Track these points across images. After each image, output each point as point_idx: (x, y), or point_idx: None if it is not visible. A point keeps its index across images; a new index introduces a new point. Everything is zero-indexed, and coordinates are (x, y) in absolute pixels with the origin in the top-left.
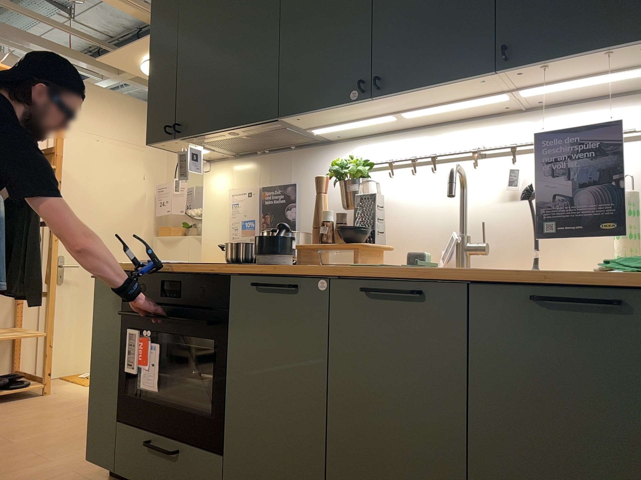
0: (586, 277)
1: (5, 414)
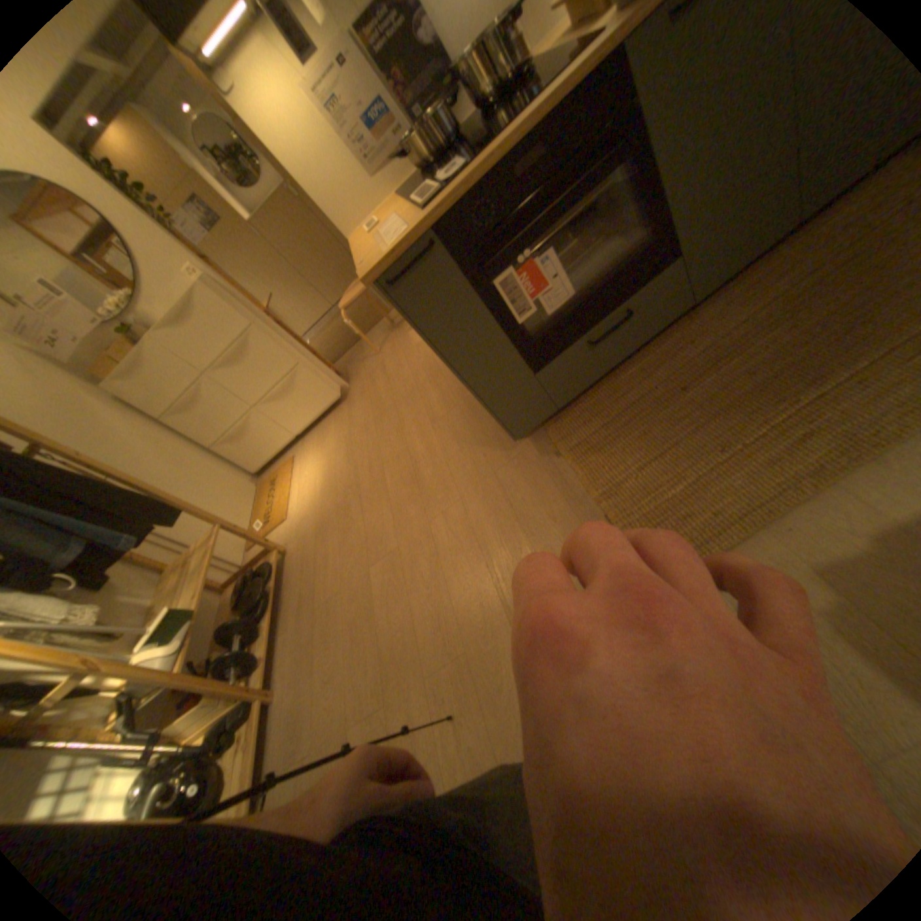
0: None
1: (315, 574)
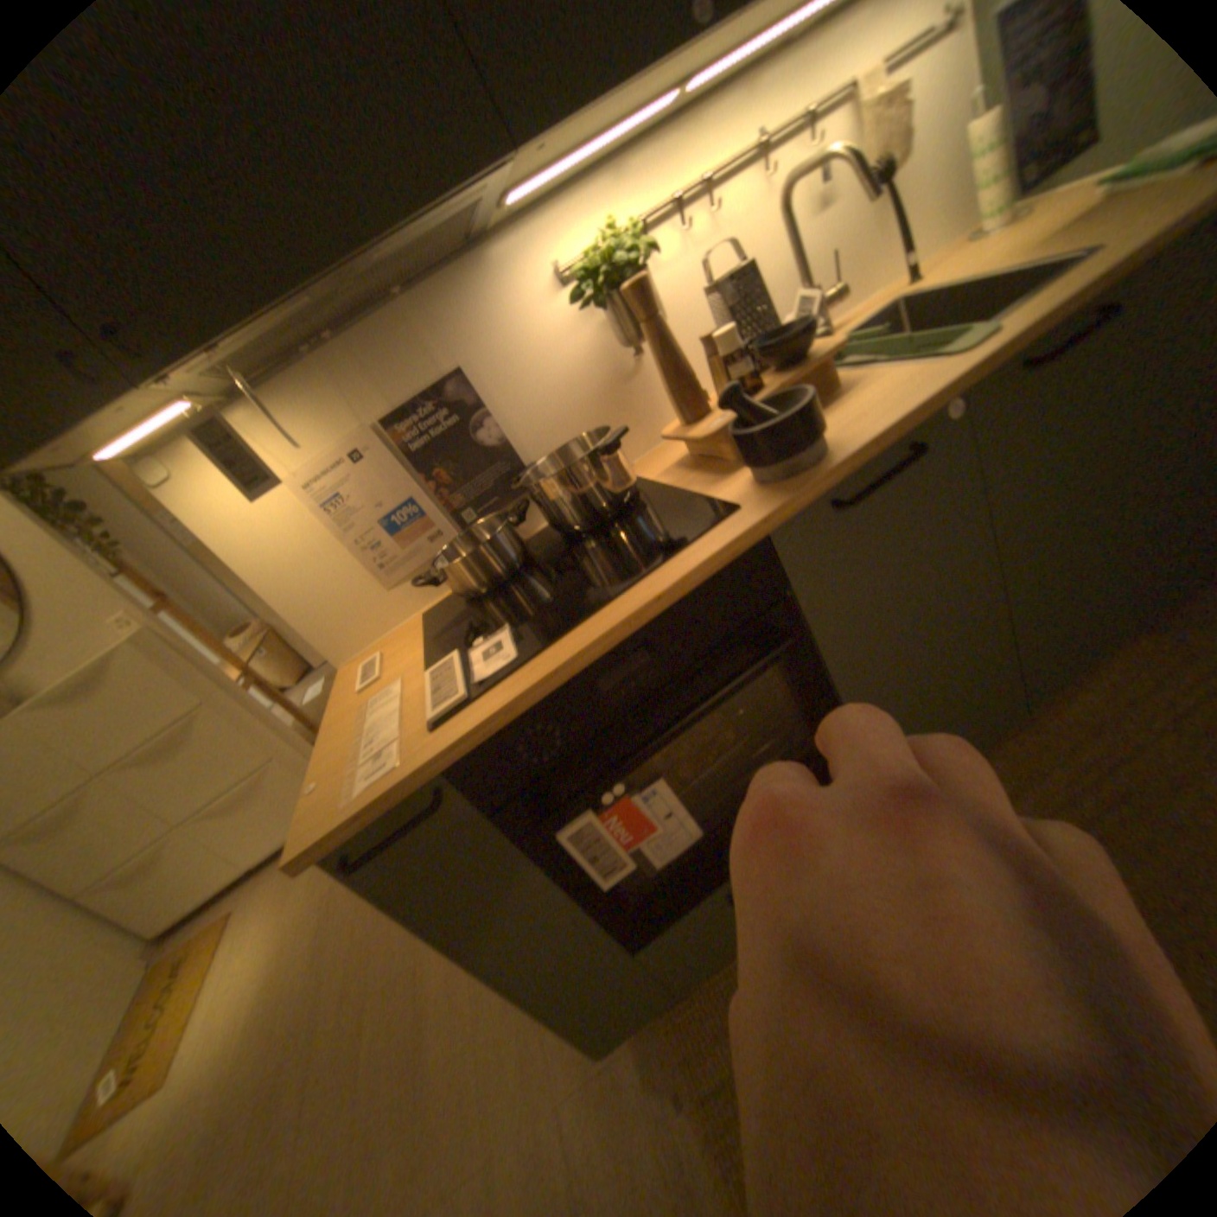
0: None
1: None
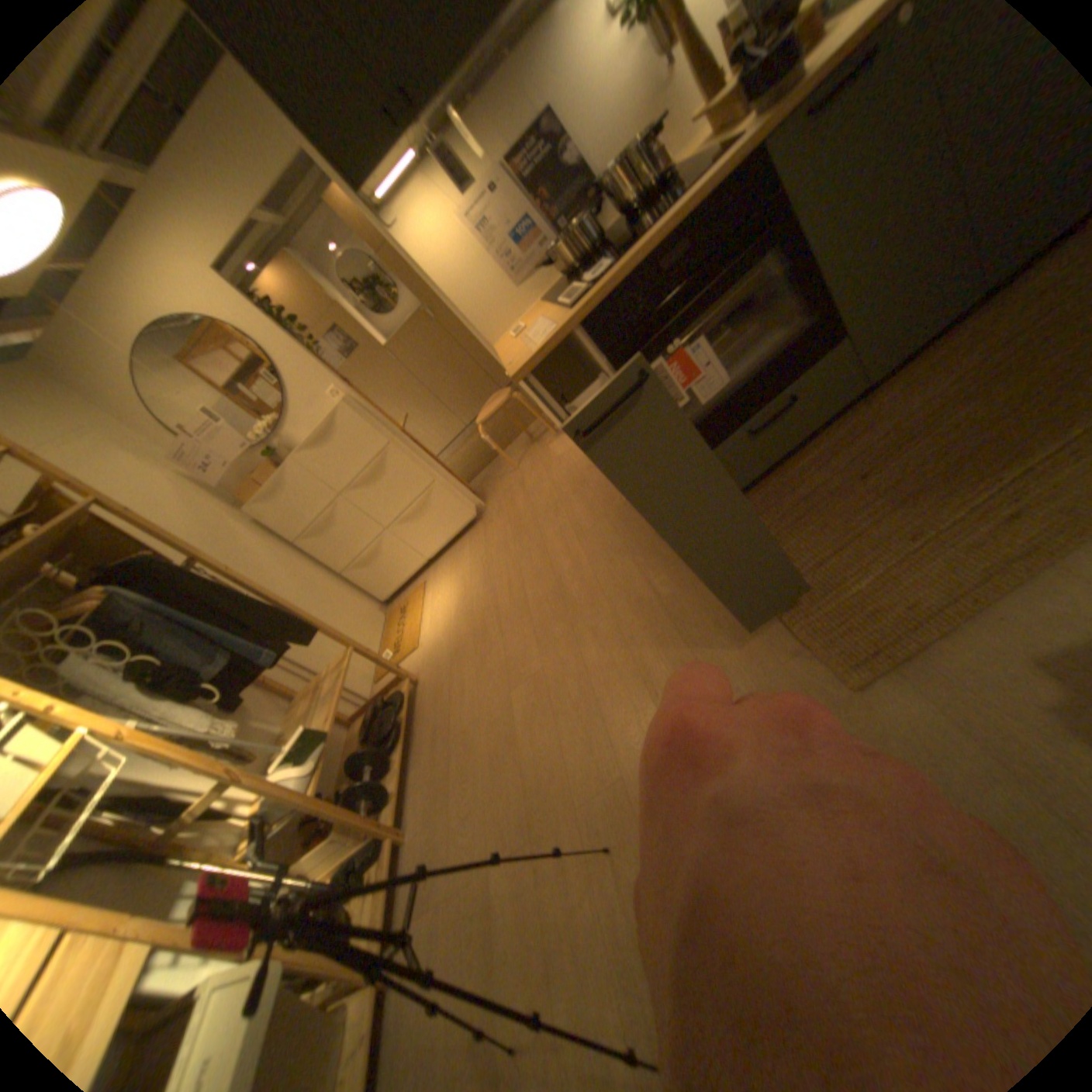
0: None
1: (449, 704)
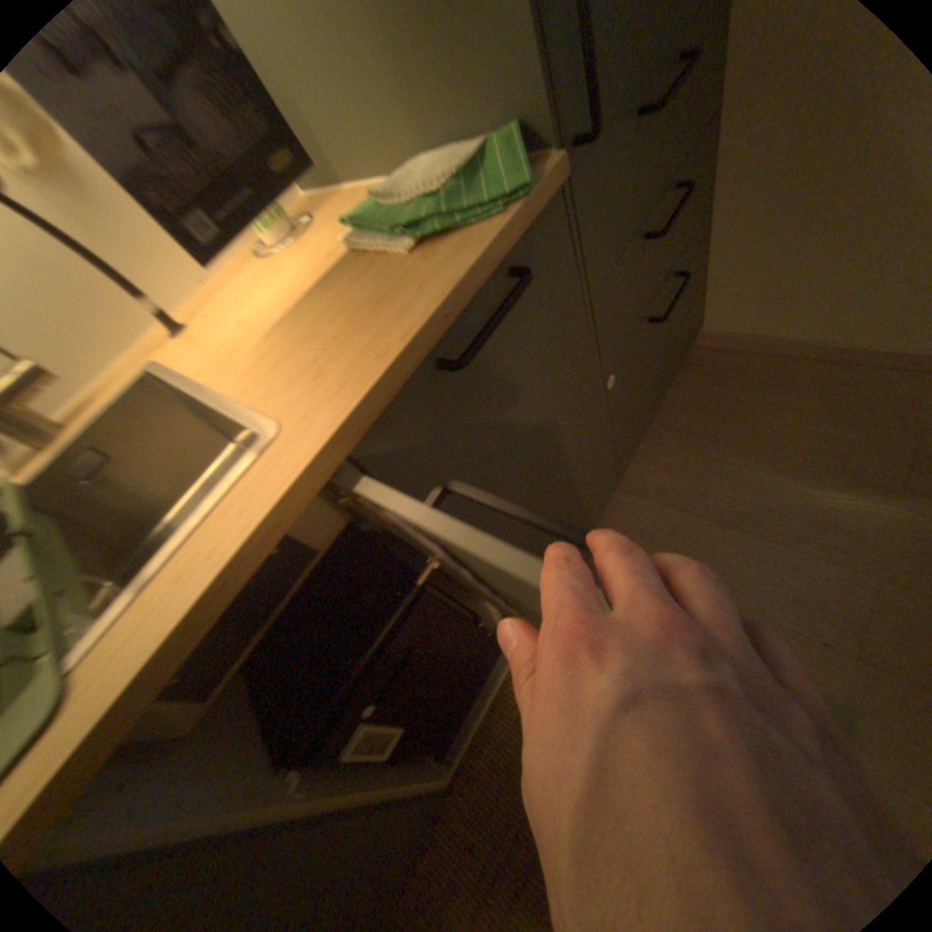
0: (466, 267)
1: None
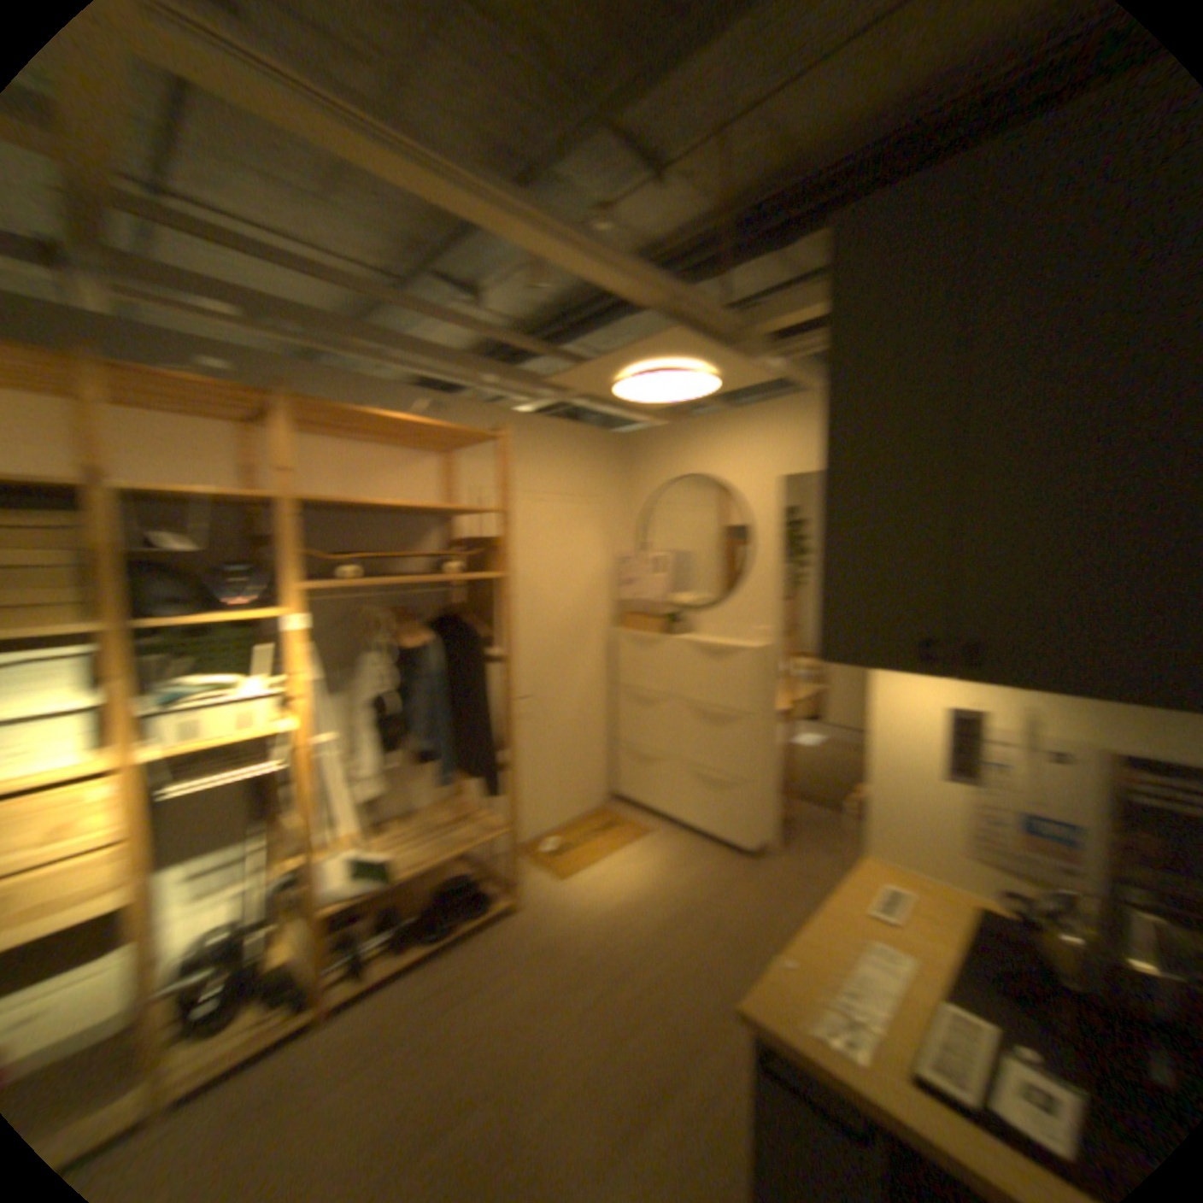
0: None
1: (487, 991)
